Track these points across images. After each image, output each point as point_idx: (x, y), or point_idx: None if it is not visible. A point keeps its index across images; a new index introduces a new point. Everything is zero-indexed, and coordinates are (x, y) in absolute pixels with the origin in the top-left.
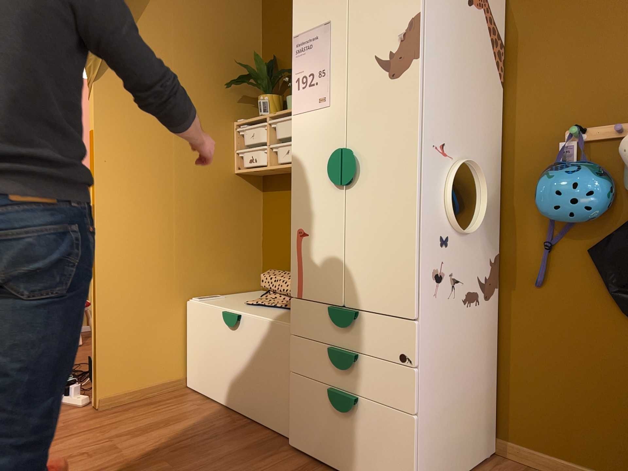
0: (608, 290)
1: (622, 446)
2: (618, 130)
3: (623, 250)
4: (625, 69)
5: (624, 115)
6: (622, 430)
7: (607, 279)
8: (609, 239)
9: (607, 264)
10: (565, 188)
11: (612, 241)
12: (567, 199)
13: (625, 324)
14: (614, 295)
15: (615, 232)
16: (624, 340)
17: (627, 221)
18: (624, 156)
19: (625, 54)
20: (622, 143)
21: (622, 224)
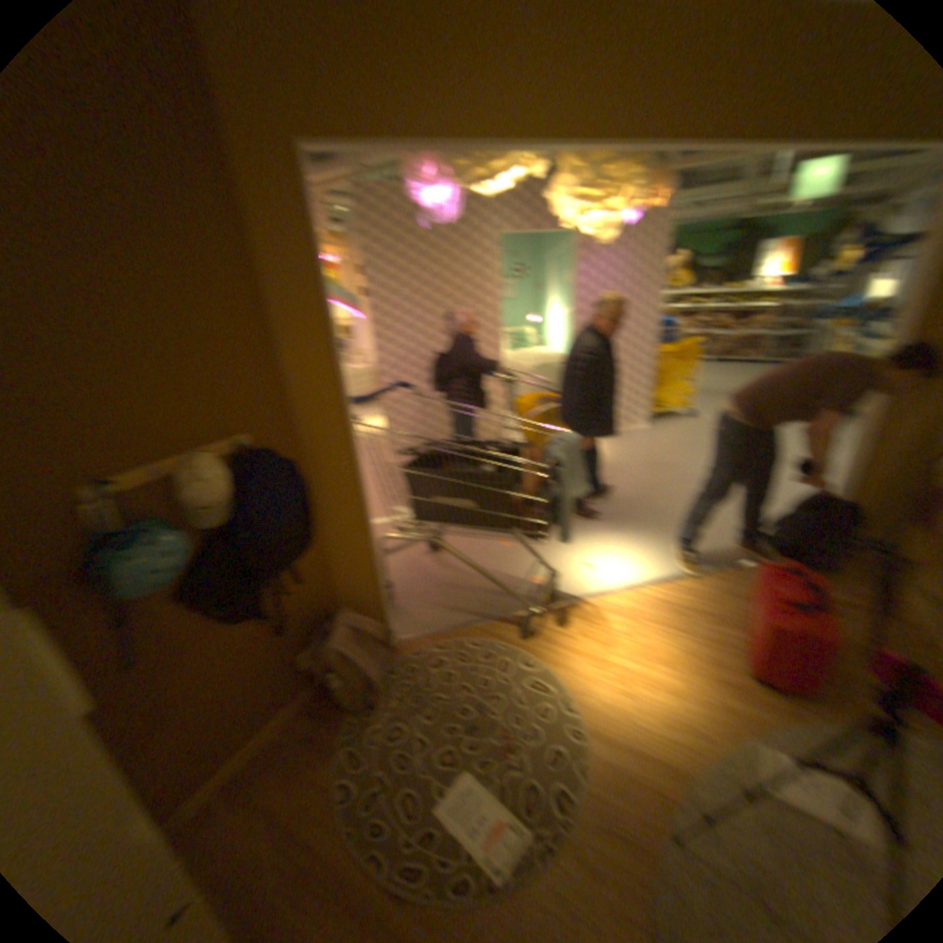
0: (203, 618)
1: (253, 708)
2: (146, 472)
3: (205, 580)
4: (118, 402)
5: (140, 453)
6: (249, 699)
7: (199, 611)
8: (187, 578)
9: (195, 599)
10: (153, 564)
11: (192, 578)
12: (159, 573)
13: (221, 632)
14: (208, 619)
15: (186, 568)
16: (225, 642)
17: (188, 552)
18: (187, 503)
19: (110, 383)
20: (172, 489)
21: (185, 558)
